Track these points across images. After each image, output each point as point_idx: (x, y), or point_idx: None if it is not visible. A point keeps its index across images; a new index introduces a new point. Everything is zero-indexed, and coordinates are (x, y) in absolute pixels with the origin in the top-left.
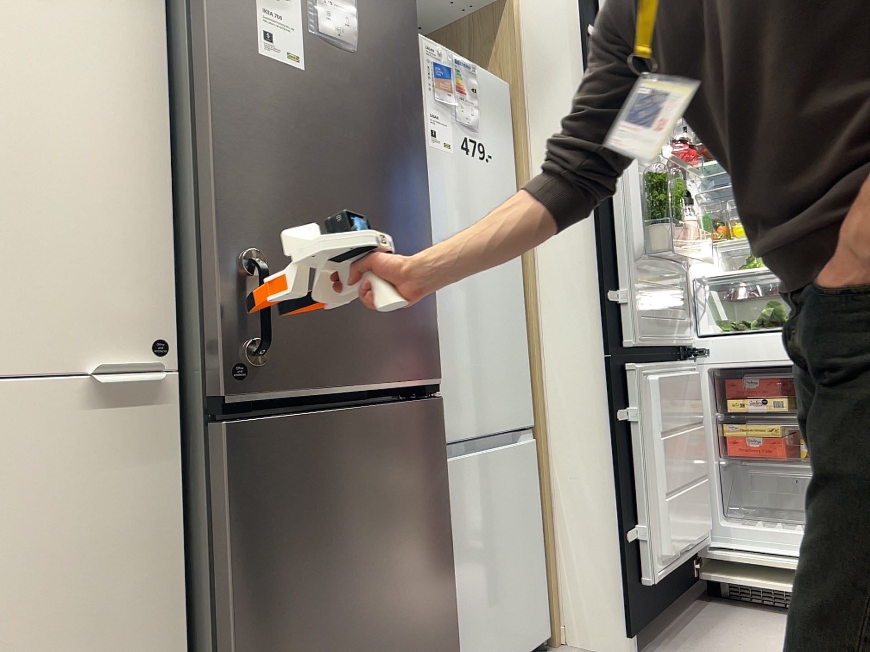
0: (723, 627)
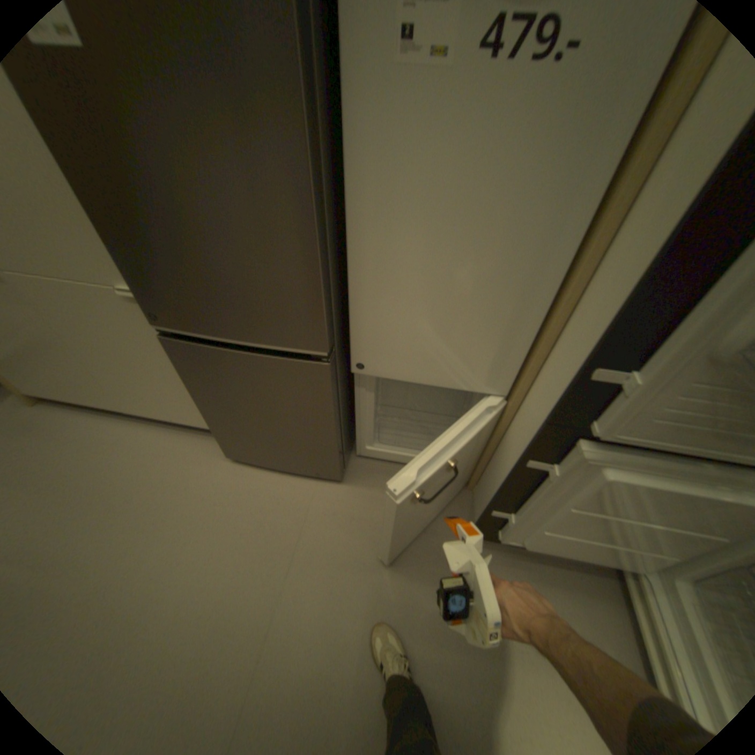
0: (567, 596)
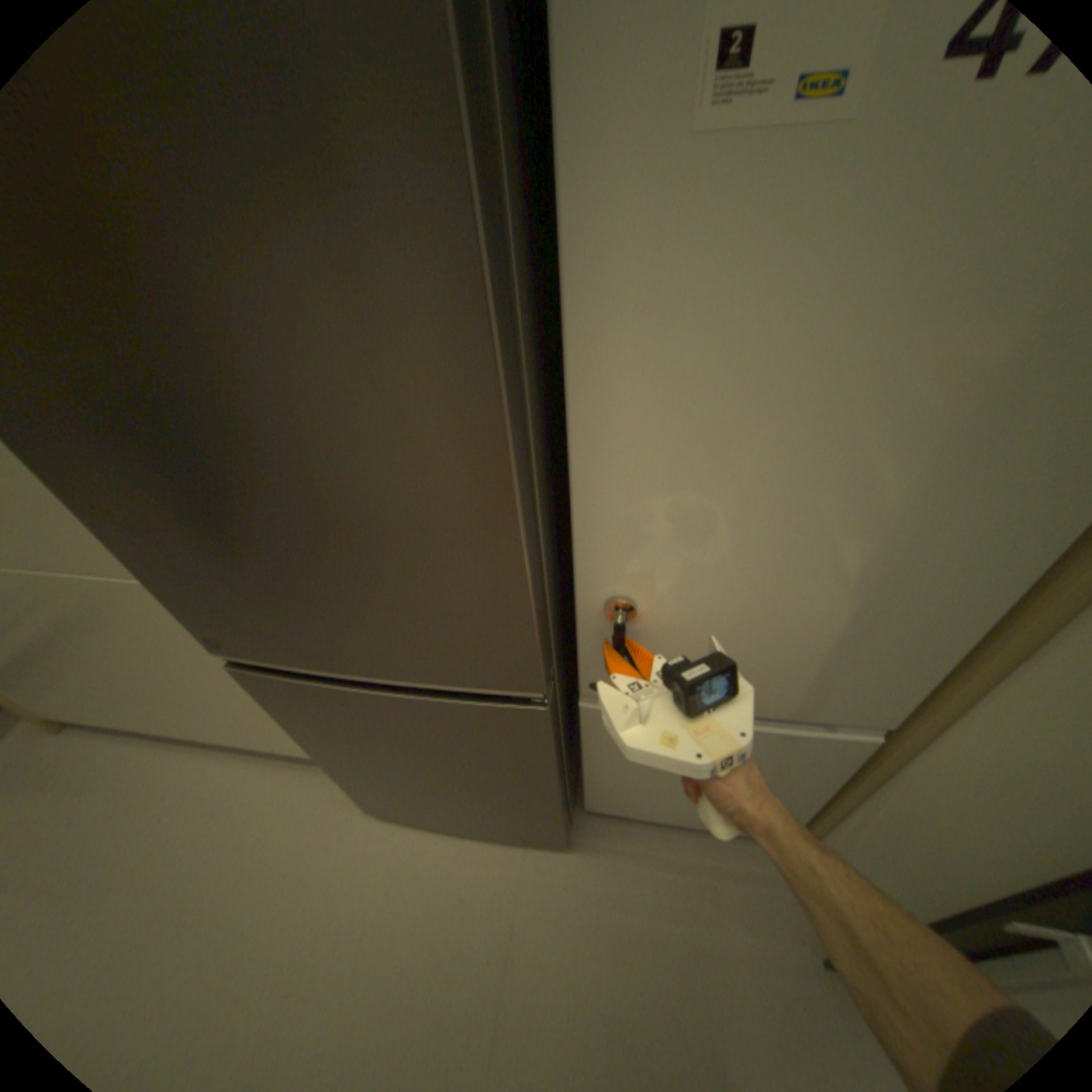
0: None
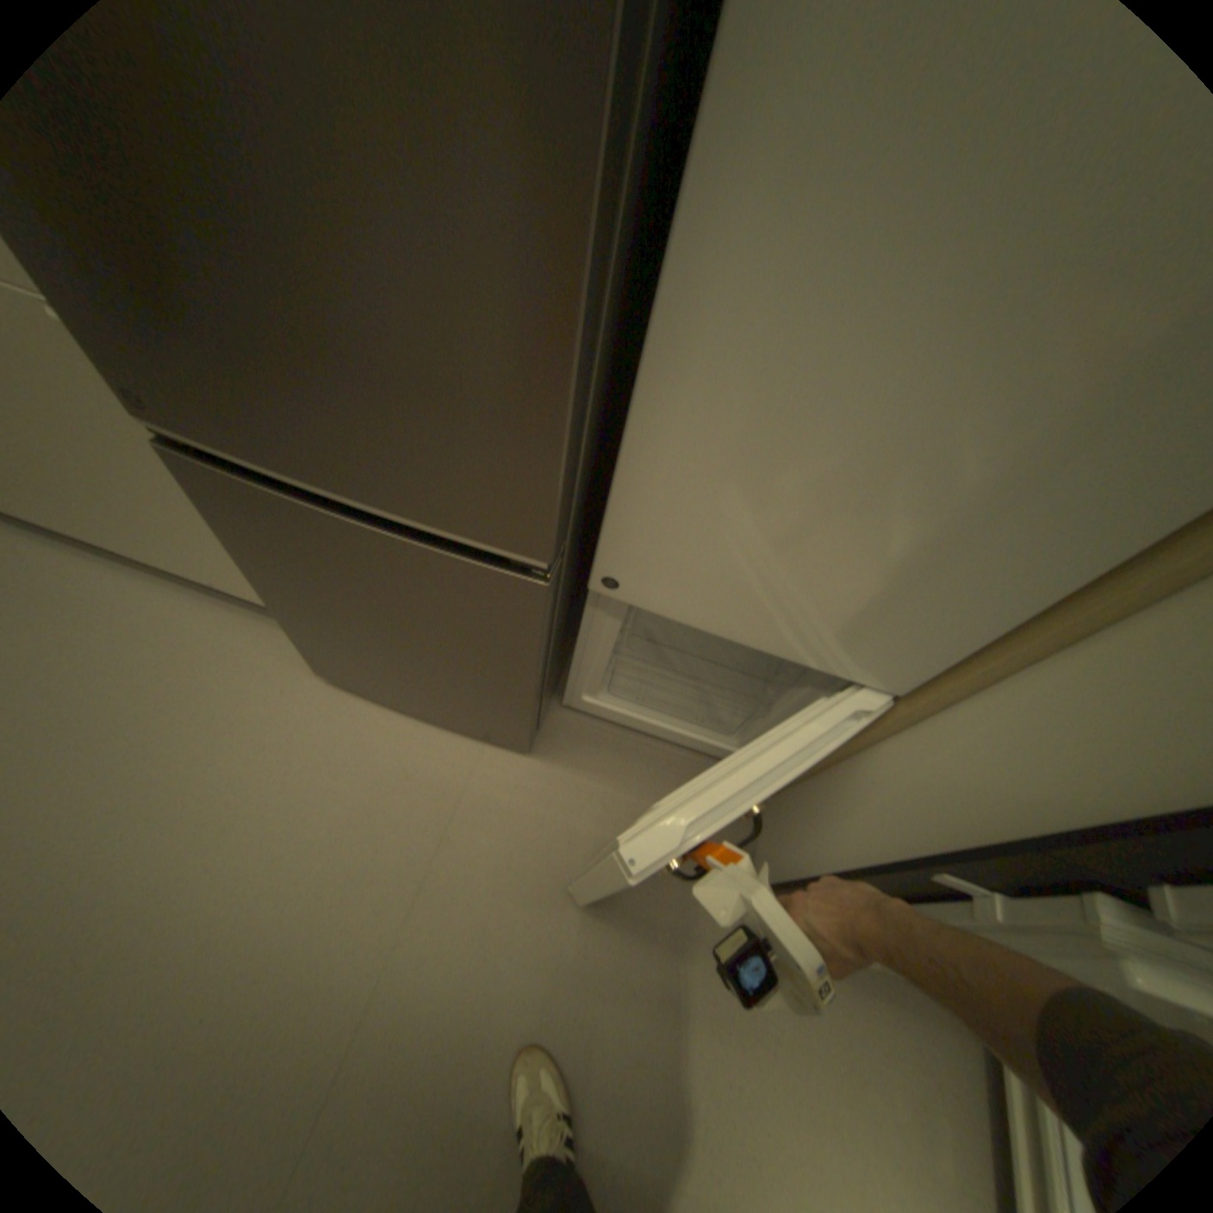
0: (891, 1015)
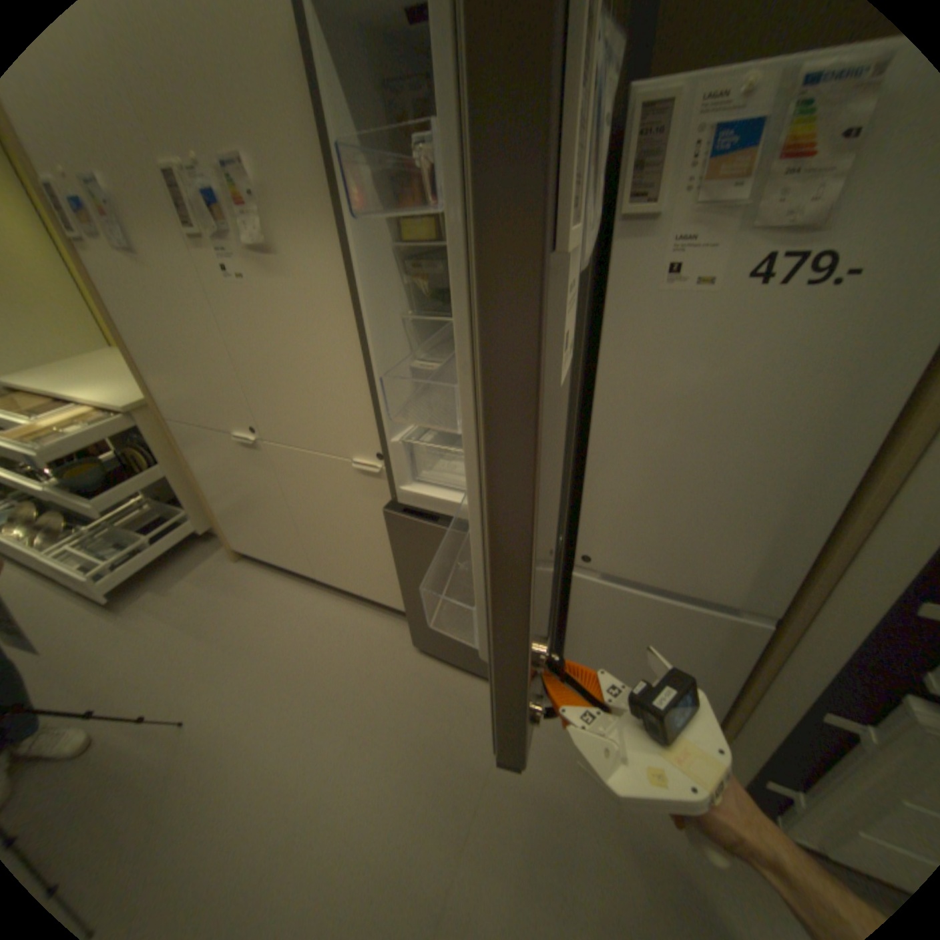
0: None
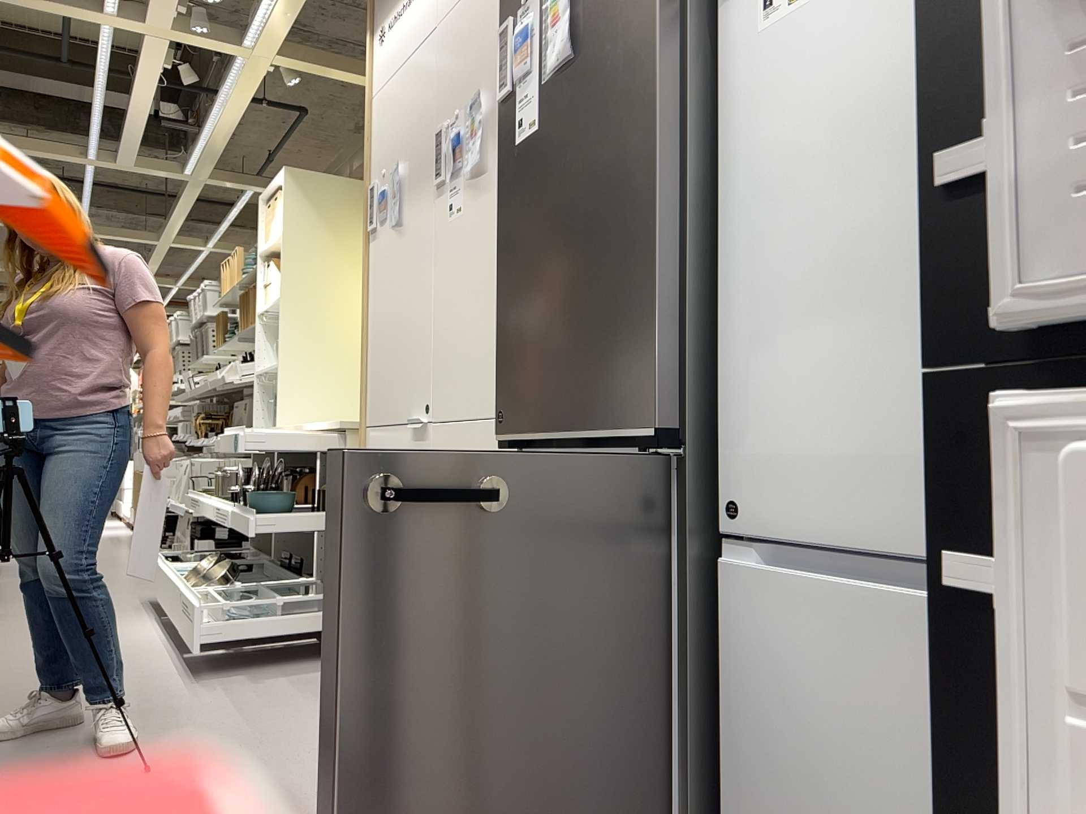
0: None
